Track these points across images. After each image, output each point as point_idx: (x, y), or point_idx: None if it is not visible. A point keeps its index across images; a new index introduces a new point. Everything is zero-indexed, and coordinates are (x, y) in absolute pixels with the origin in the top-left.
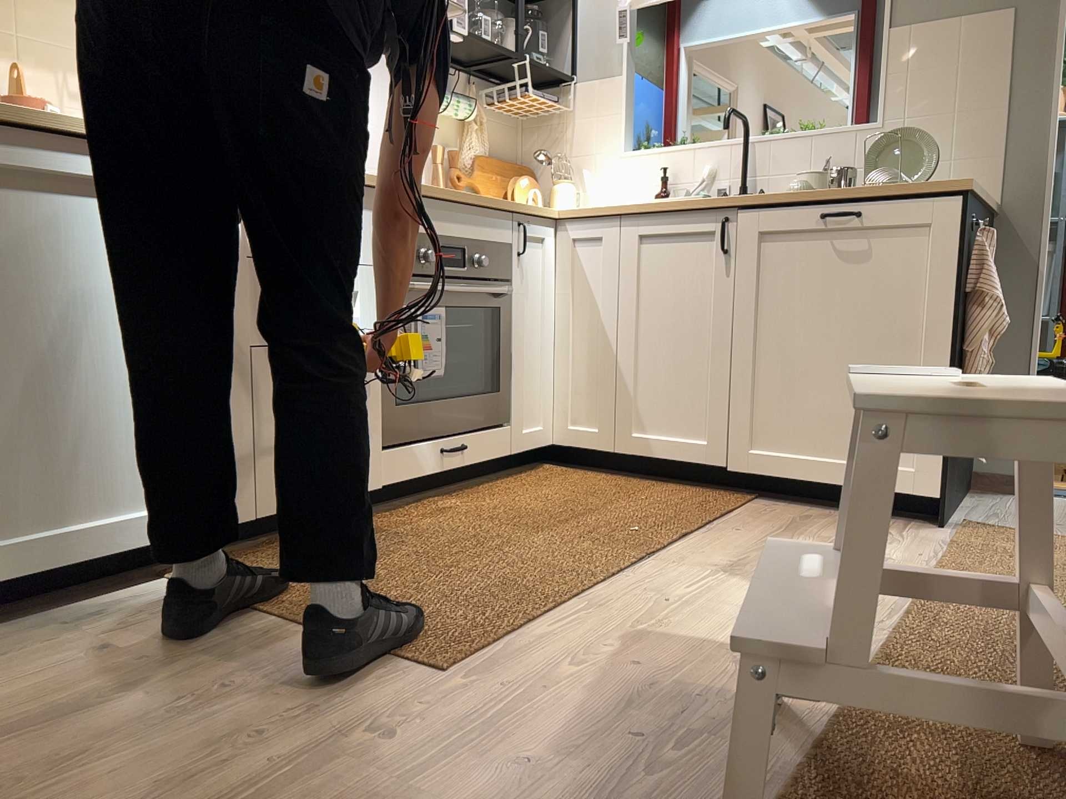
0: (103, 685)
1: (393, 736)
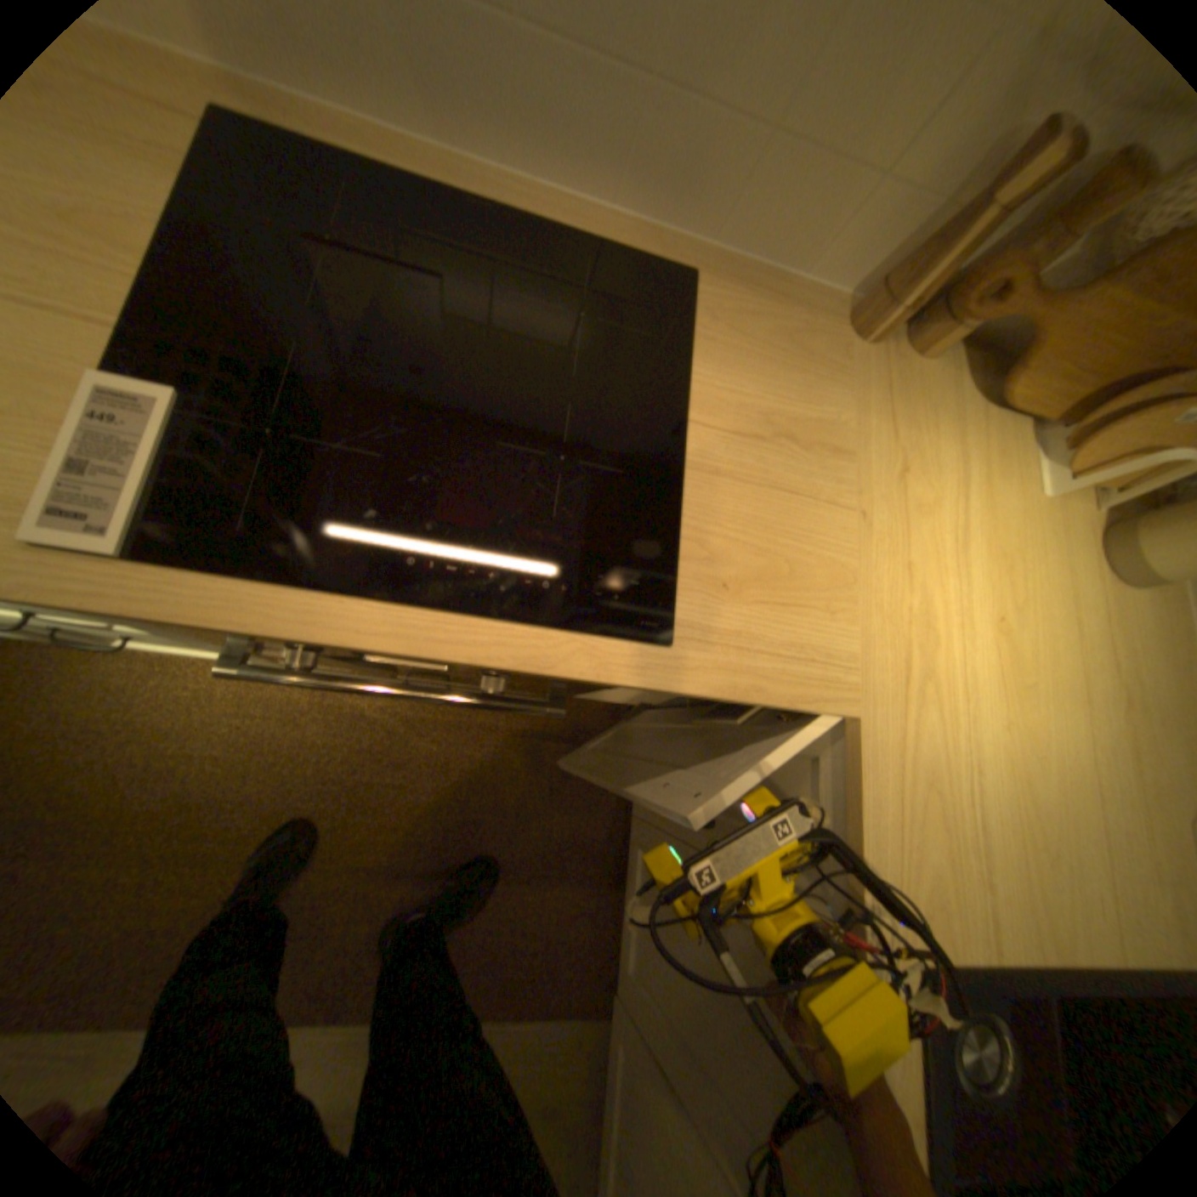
0: None
1: None
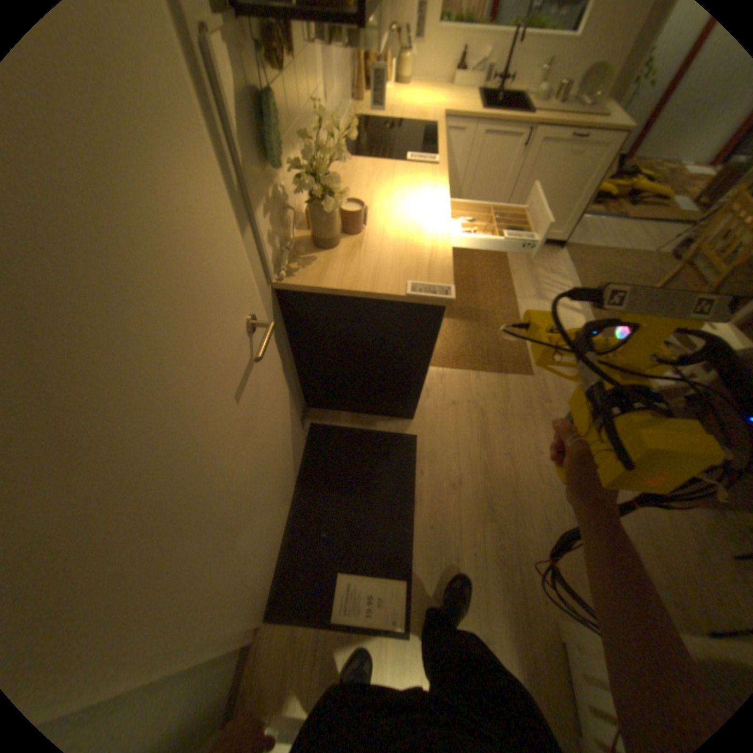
0: (472, 414)
1: (550, 401)
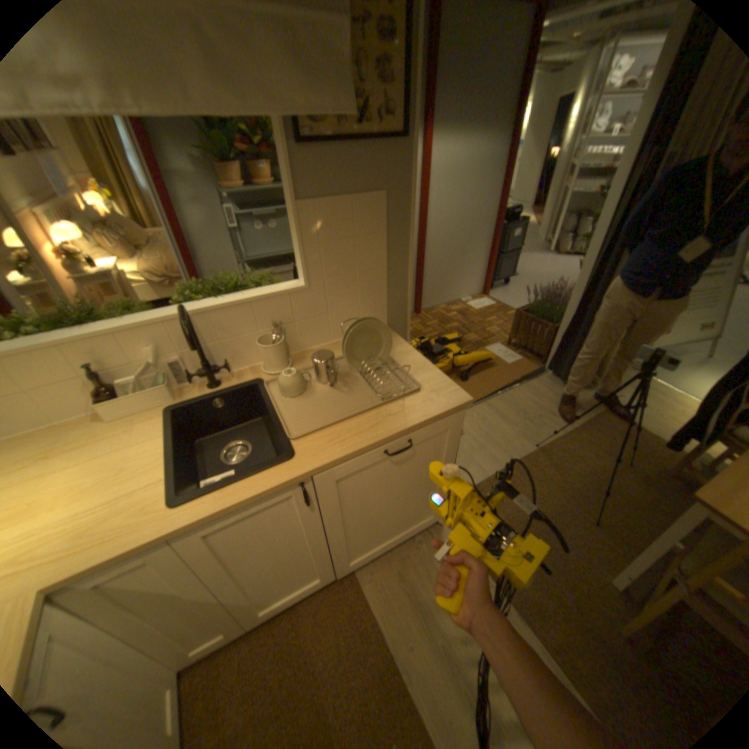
0: None
1: None
